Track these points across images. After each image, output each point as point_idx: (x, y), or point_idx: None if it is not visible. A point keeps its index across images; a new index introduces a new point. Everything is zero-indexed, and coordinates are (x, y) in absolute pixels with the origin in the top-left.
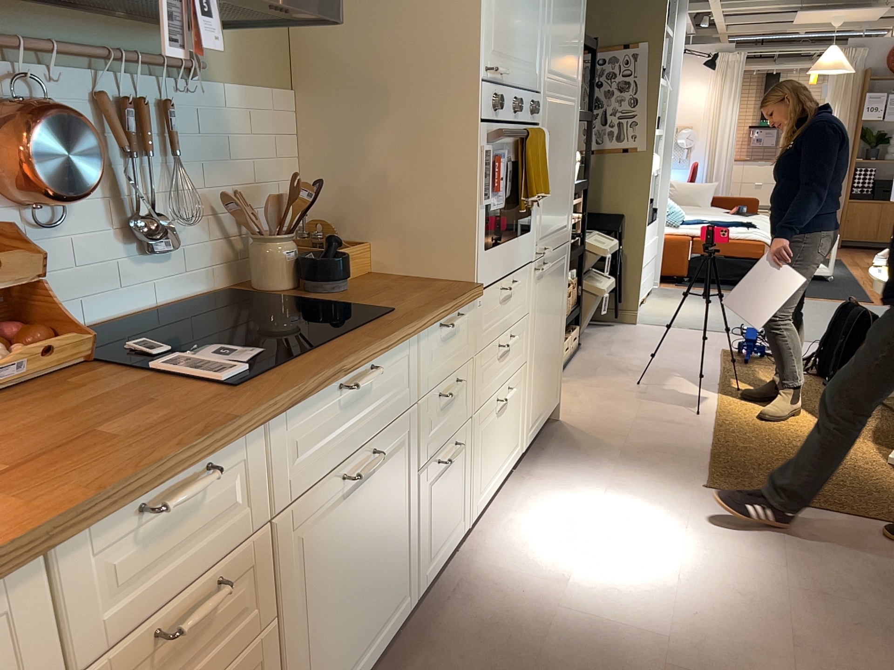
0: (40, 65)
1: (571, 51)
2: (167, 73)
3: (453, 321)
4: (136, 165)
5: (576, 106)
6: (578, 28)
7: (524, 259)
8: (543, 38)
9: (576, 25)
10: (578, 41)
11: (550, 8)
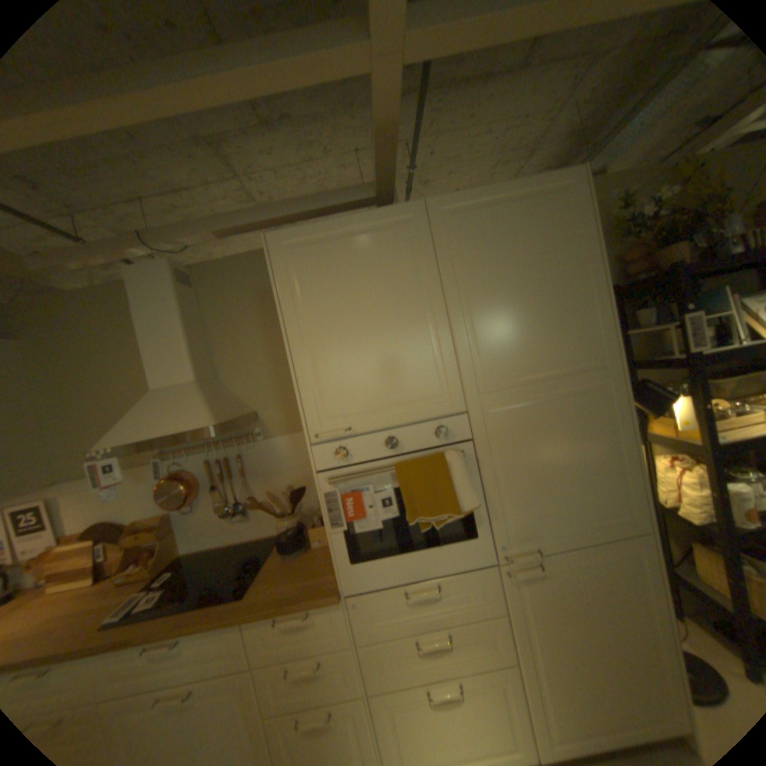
0: (183, 457)
1: (558, 342)
2: (235, 445)
3: (280, 623)
4: (226, 484)
5: (609, 386)
6: (580, 309)
7: (462, 567)
8: (448, 366)
9: (564, 313)
10: (583, 323)
11: (459, 336)
